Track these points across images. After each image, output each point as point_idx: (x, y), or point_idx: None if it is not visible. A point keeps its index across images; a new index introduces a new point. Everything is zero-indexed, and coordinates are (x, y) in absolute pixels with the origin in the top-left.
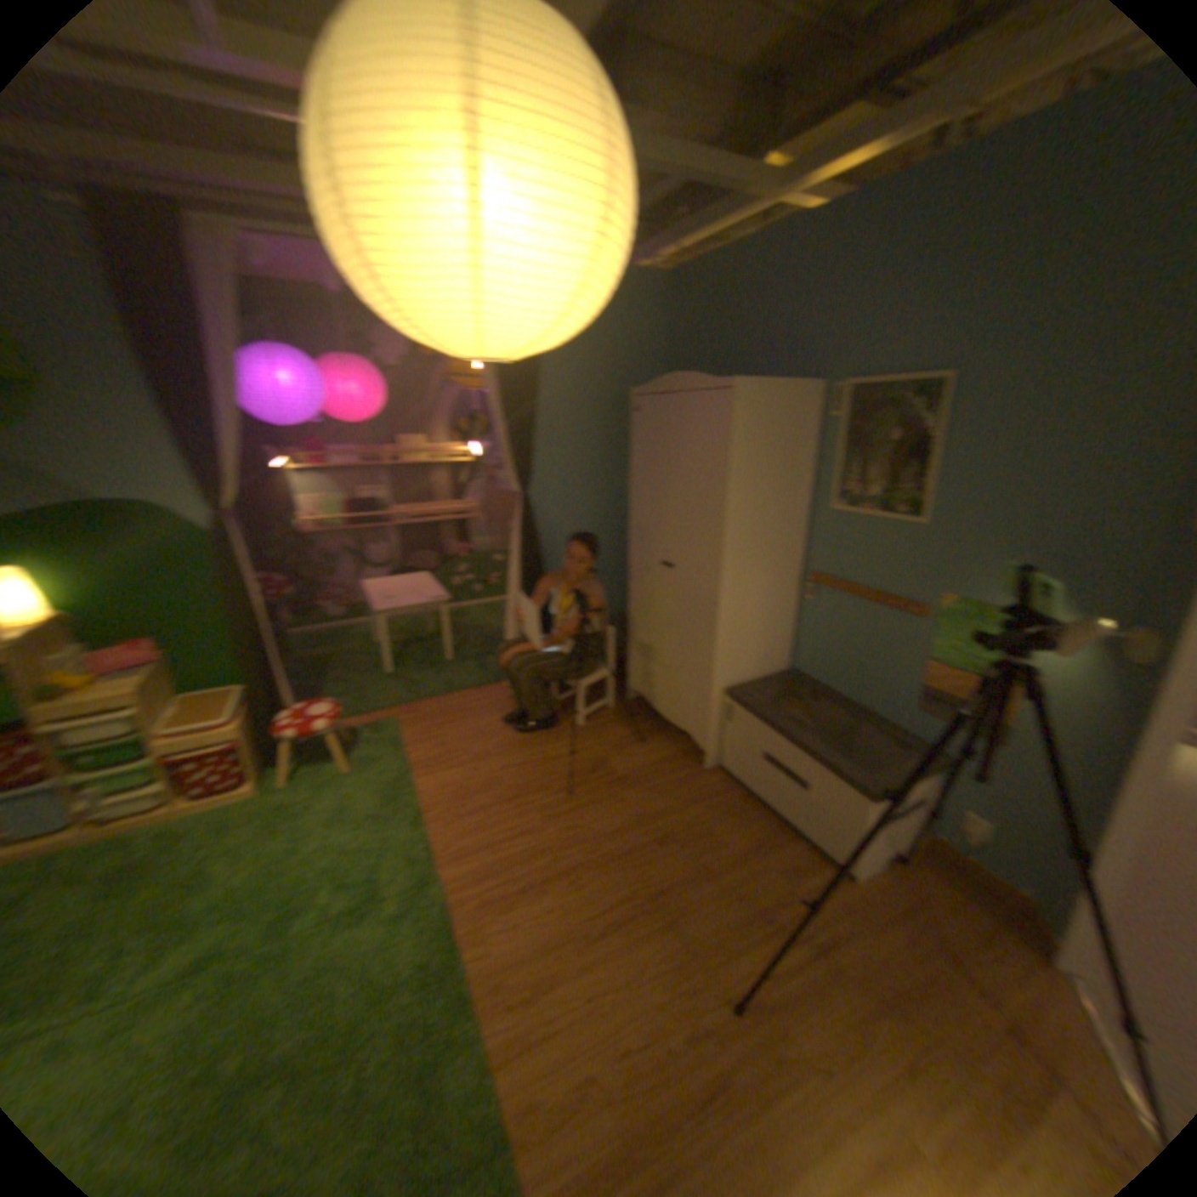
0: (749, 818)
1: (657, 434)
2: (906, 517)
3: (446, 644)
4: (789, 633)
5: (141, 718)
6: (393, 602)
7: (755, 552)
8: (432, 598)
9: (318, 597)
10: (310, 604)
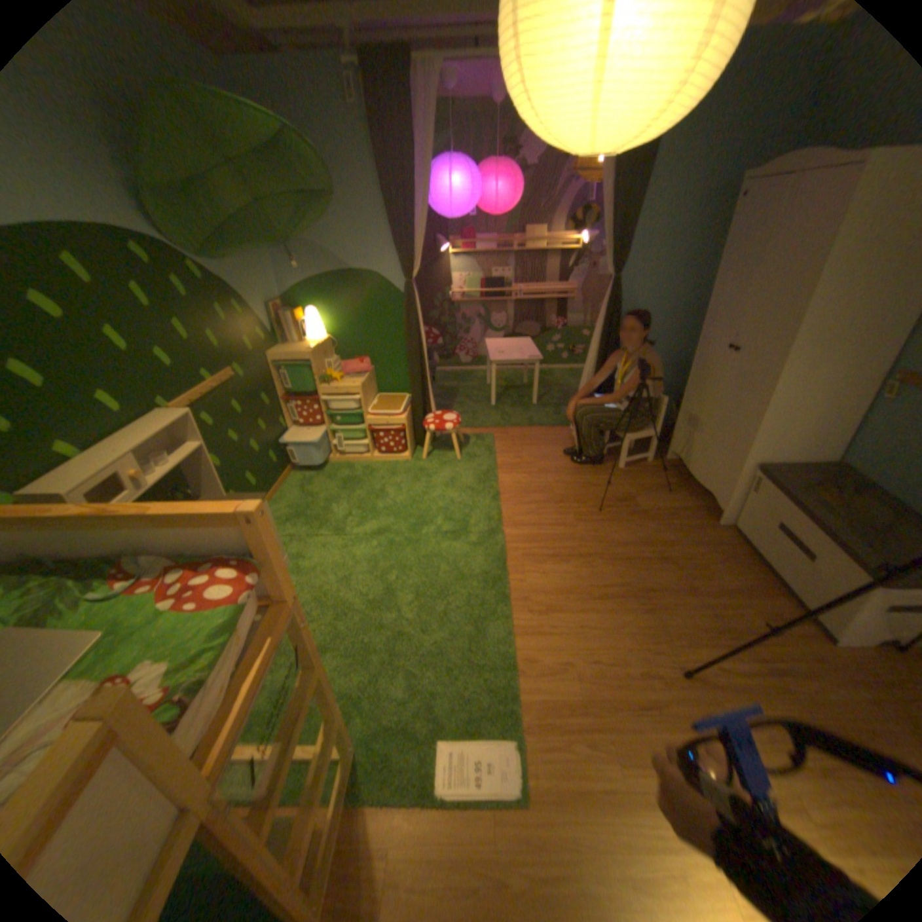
0: (749, 570)
1: (762, 219)
2: None
3: (535, 392)
4: (852, 428)
5: (365, 401)
6: (505, 356)
7: (837, 343)
8: (531, 357)
9: (459, 348)
10: (453, 352)
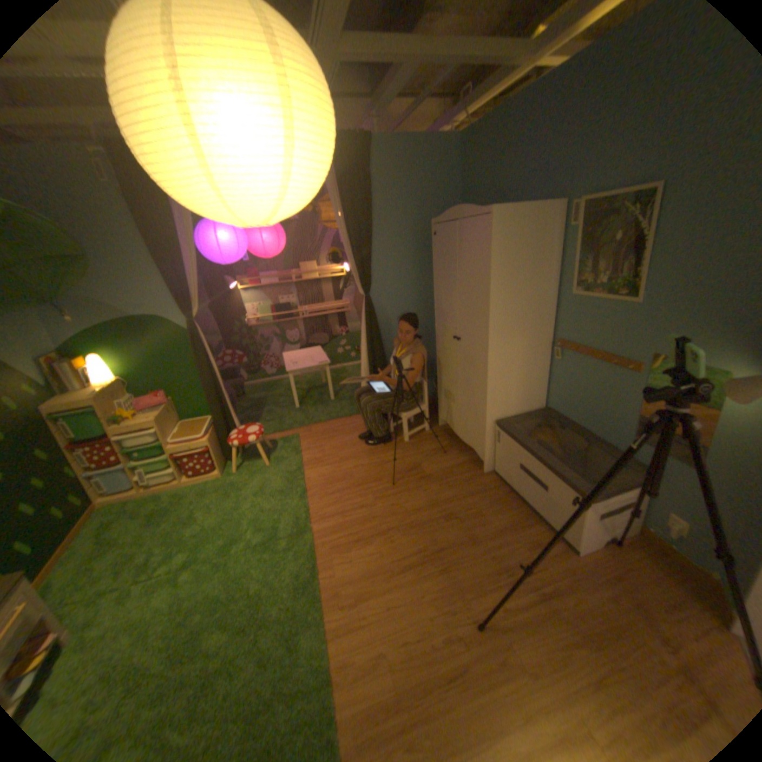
0: (510, 507)
1: (448, 250)
2: (627, 297)
3: (331, 390)
4: (545, 383)
5: (162, 433)
6: (299, 365)
7: (515, 328)
8: (321, 363)
9: (263, 363)
10: (259, 367)
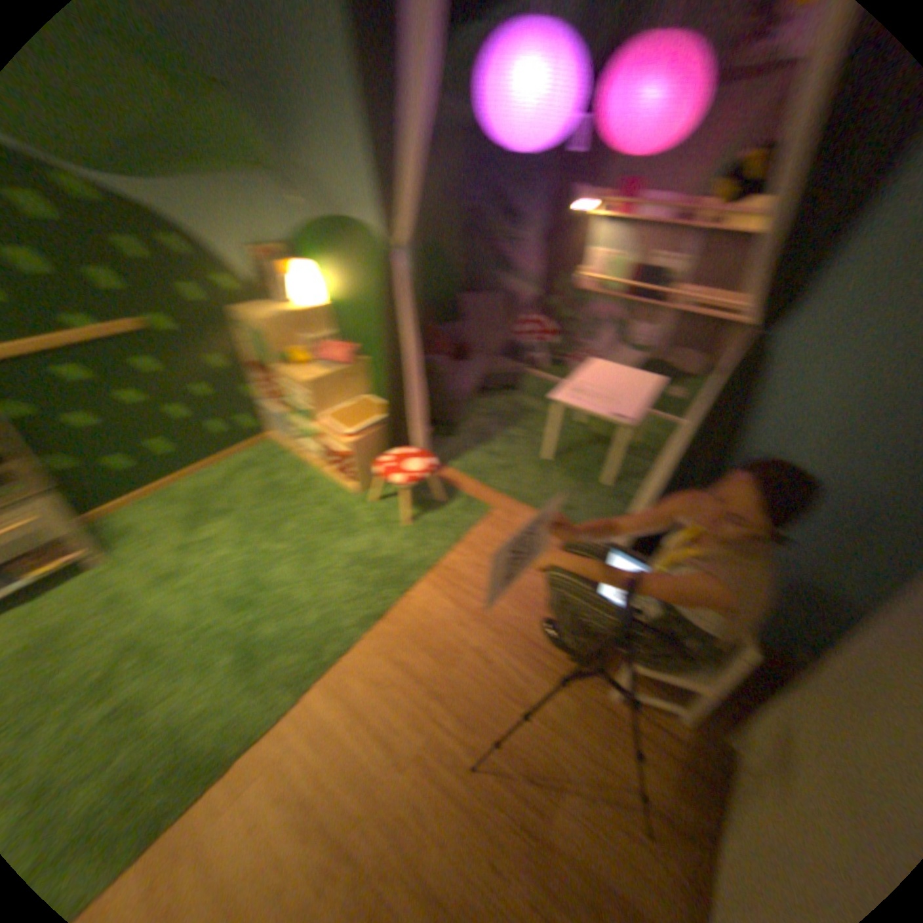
0: None
1: None
2: None
3: (610, 470)
4: None
5: (315, 403)
6: (580, 399)
7: None
8: (618, 416)
9: (573, 356)
10: (565, 359)
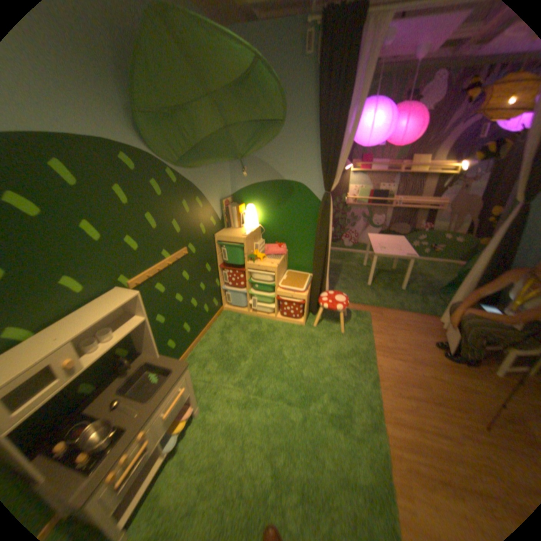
0: None
1: None
2: None
3: (407, 281)
4: None
5: (278, 277)
6: (386, 250)
7: None
8: (409, 254)
9: (345, 235)
10: (340, 237)
